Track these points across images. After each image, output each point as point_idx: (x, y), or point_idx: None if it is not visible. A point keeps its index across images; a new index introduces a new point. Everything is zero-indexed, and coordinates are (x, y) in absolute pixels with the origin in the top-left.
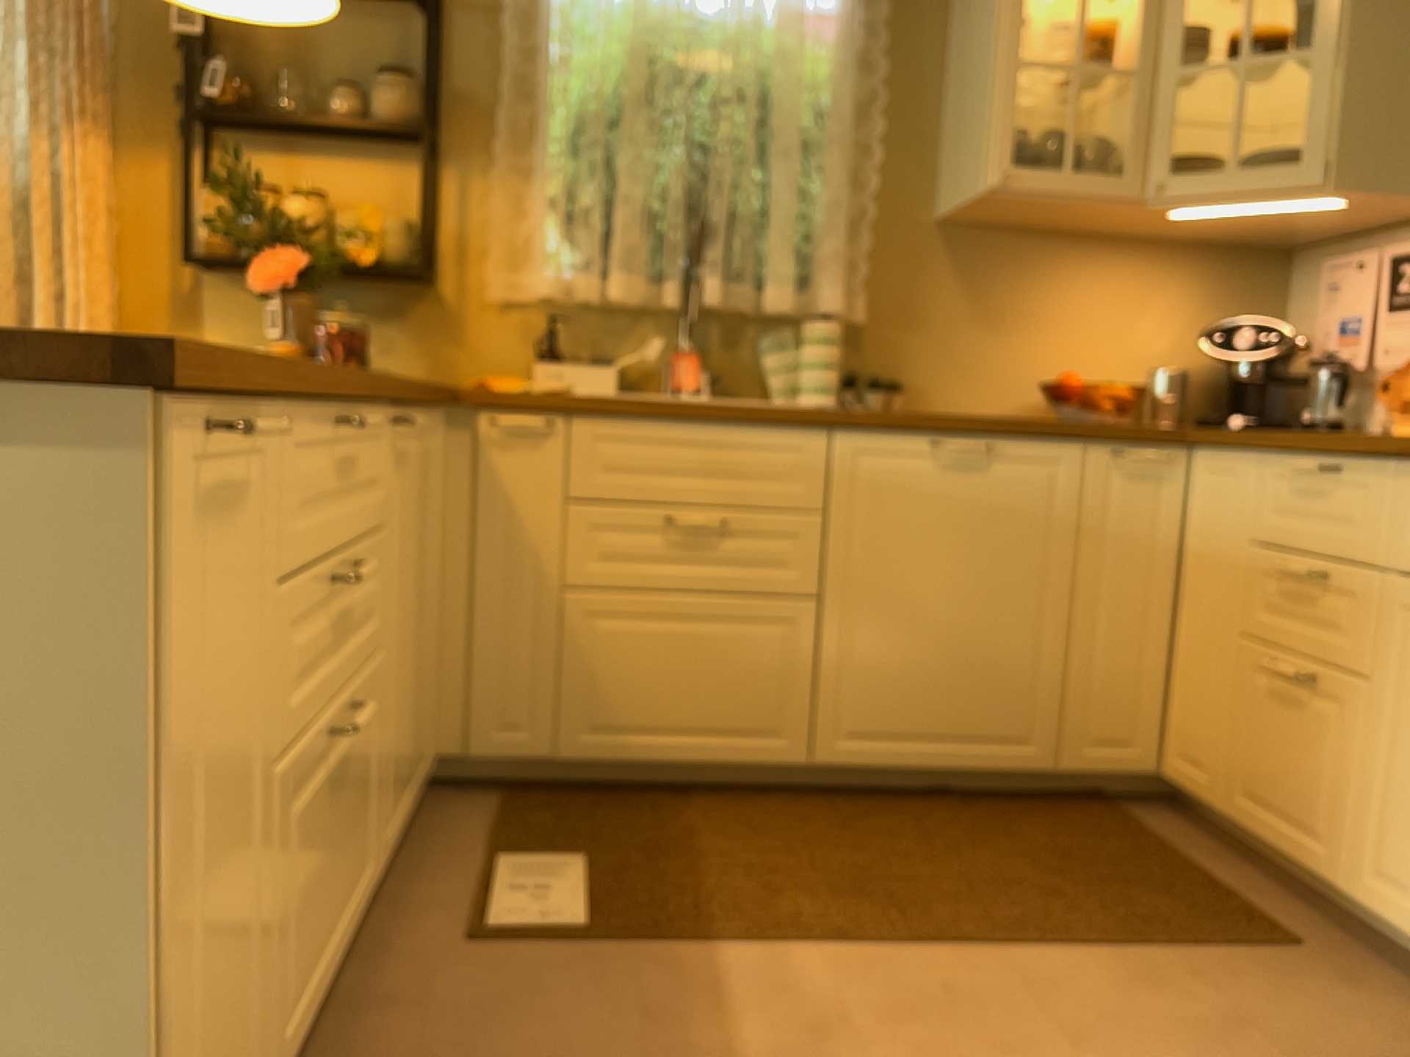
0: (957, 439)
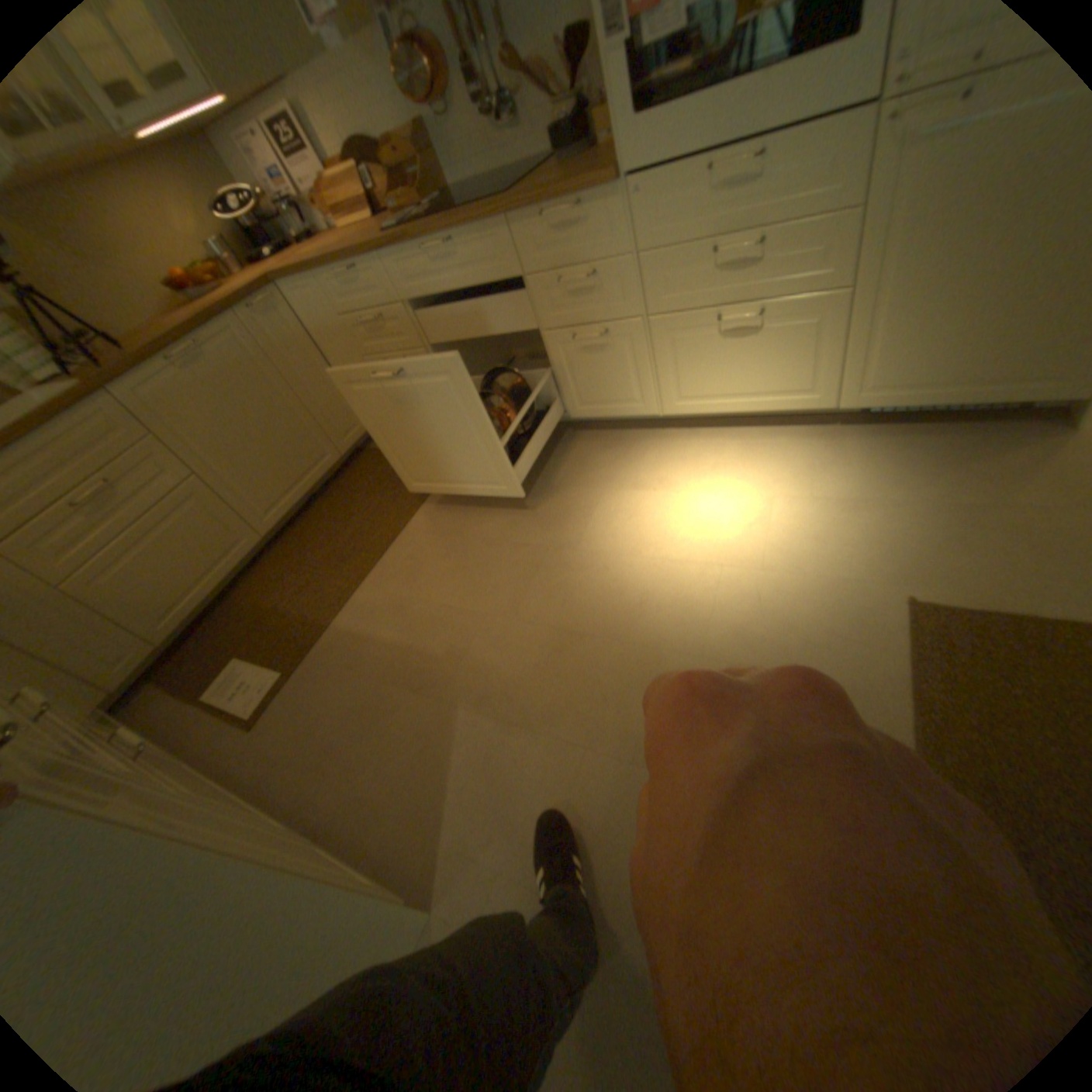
0: (173, 347)
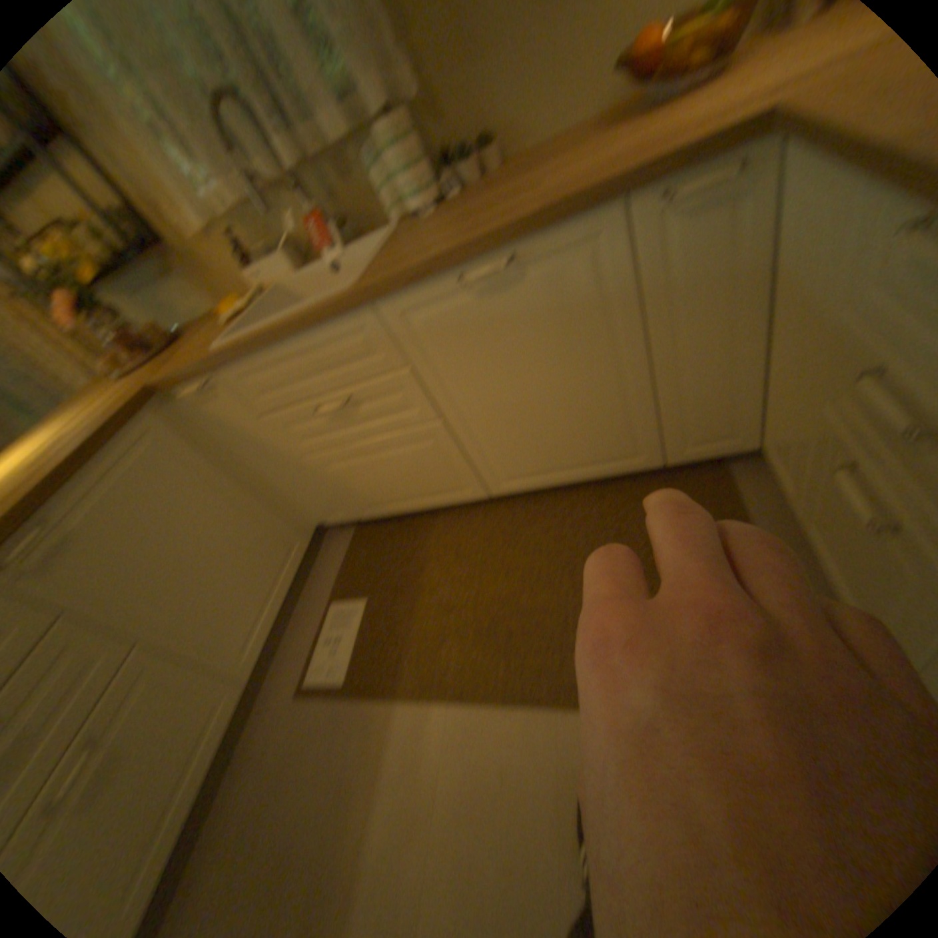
0: (476, 270)
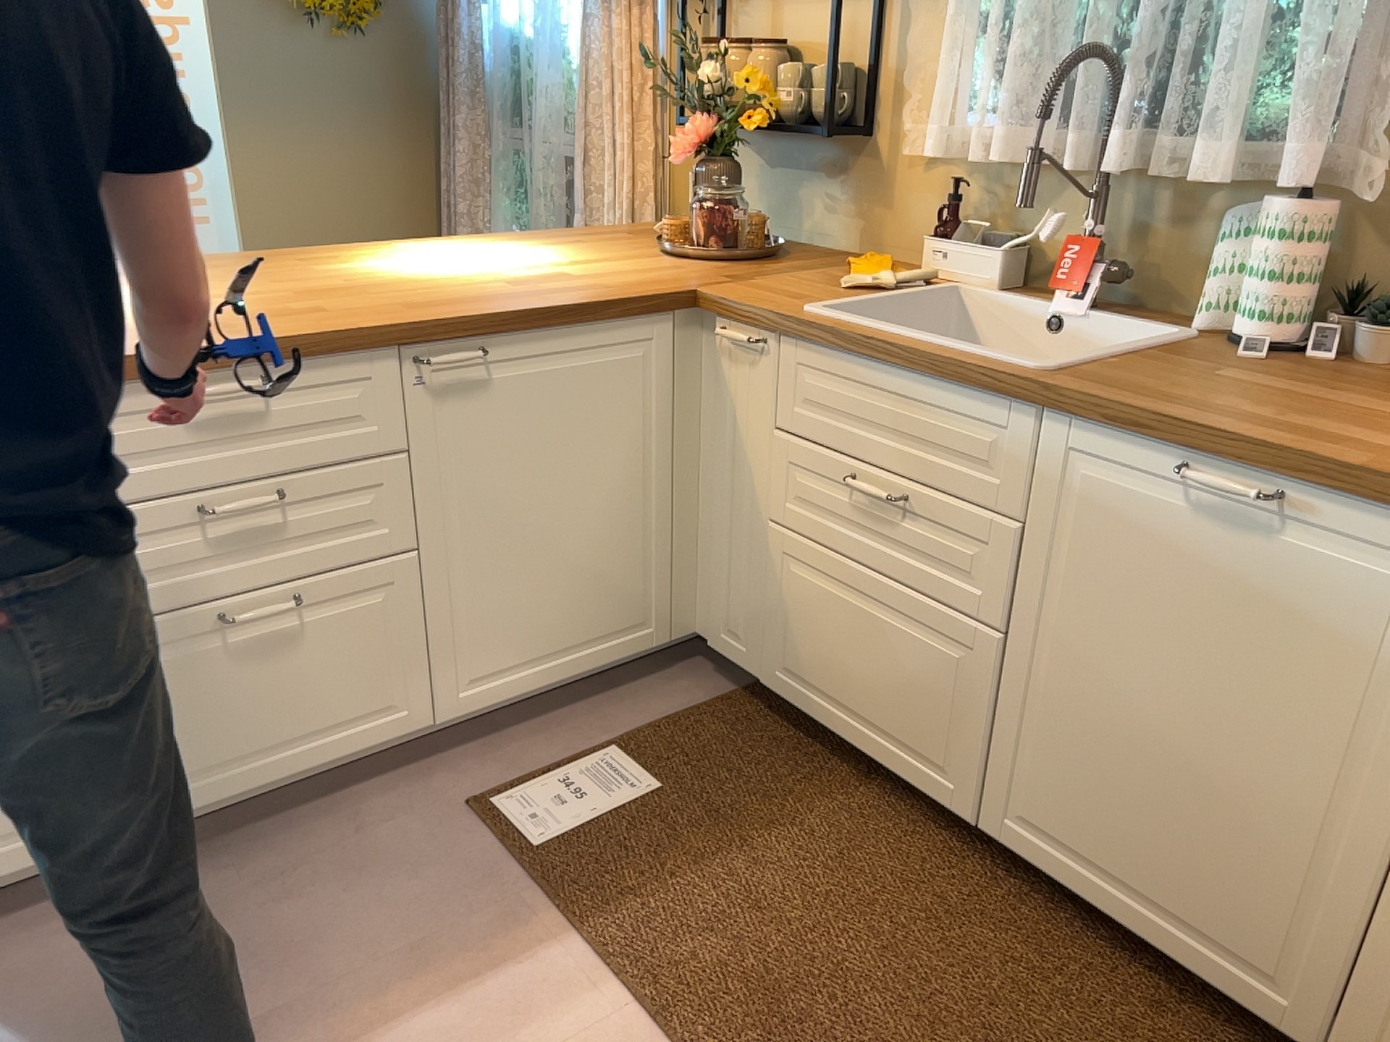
0: (1221, 470)
